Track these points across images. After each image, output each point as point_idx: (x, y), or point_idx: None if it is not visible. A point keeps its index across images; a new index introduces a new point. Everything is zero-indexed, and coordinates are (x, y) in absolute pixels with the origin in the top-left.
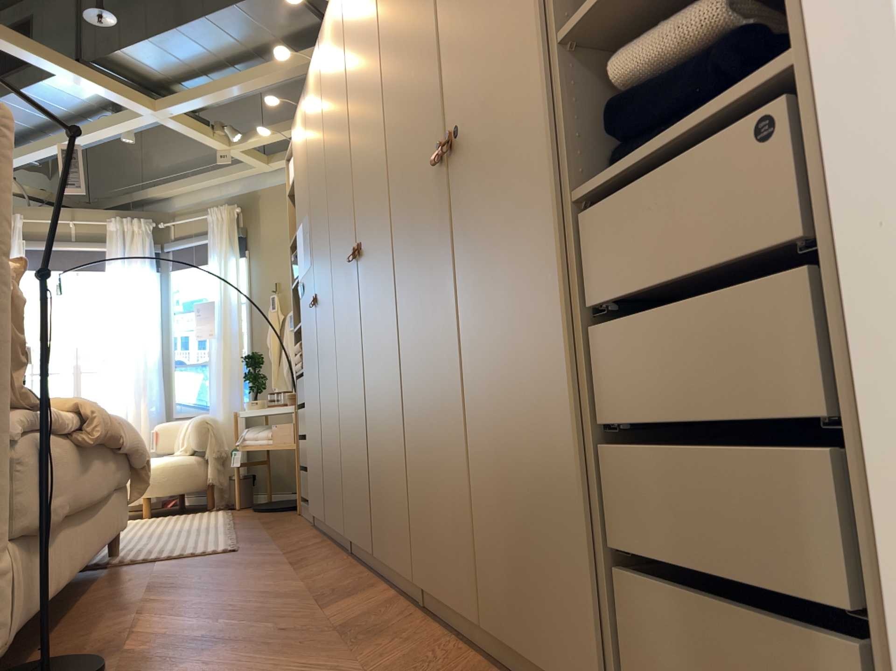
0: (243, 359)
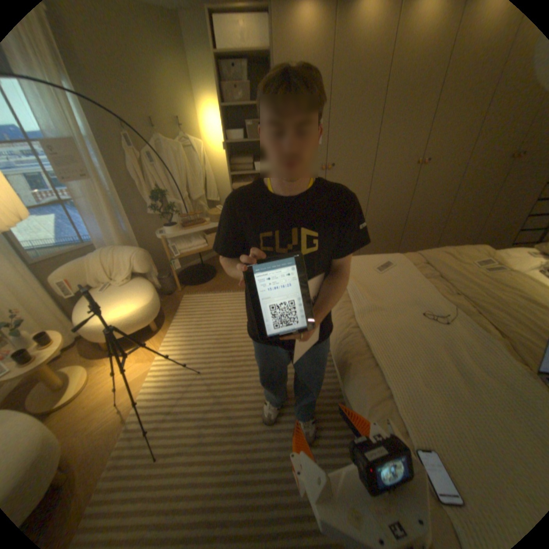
0: (106, 195)
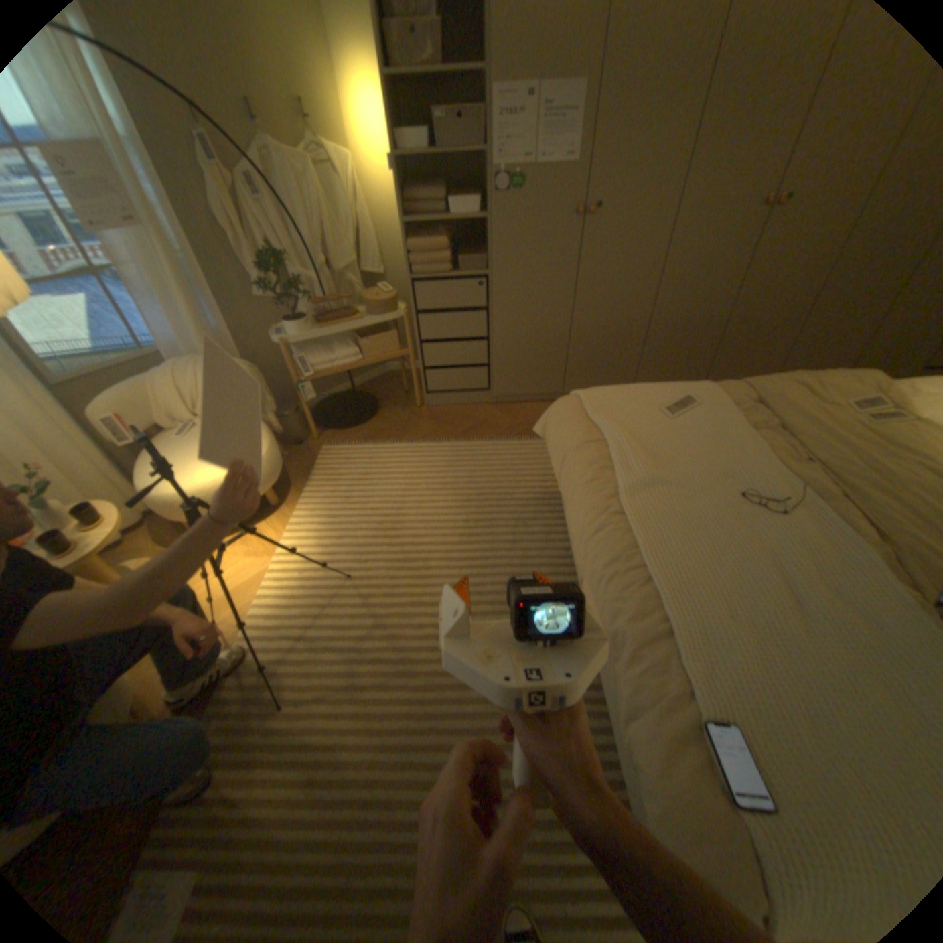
0: (177, 259)
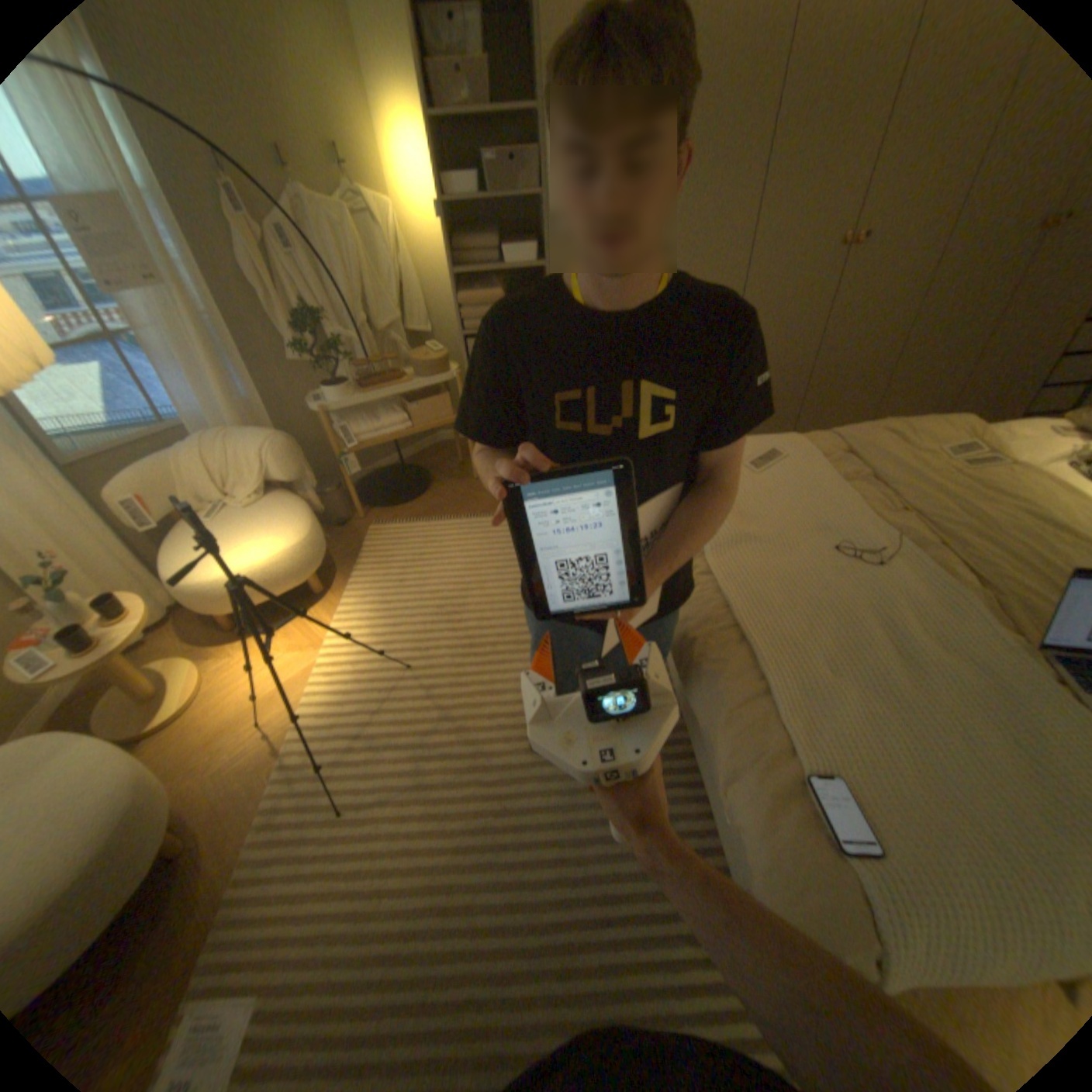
0: (199, 321)
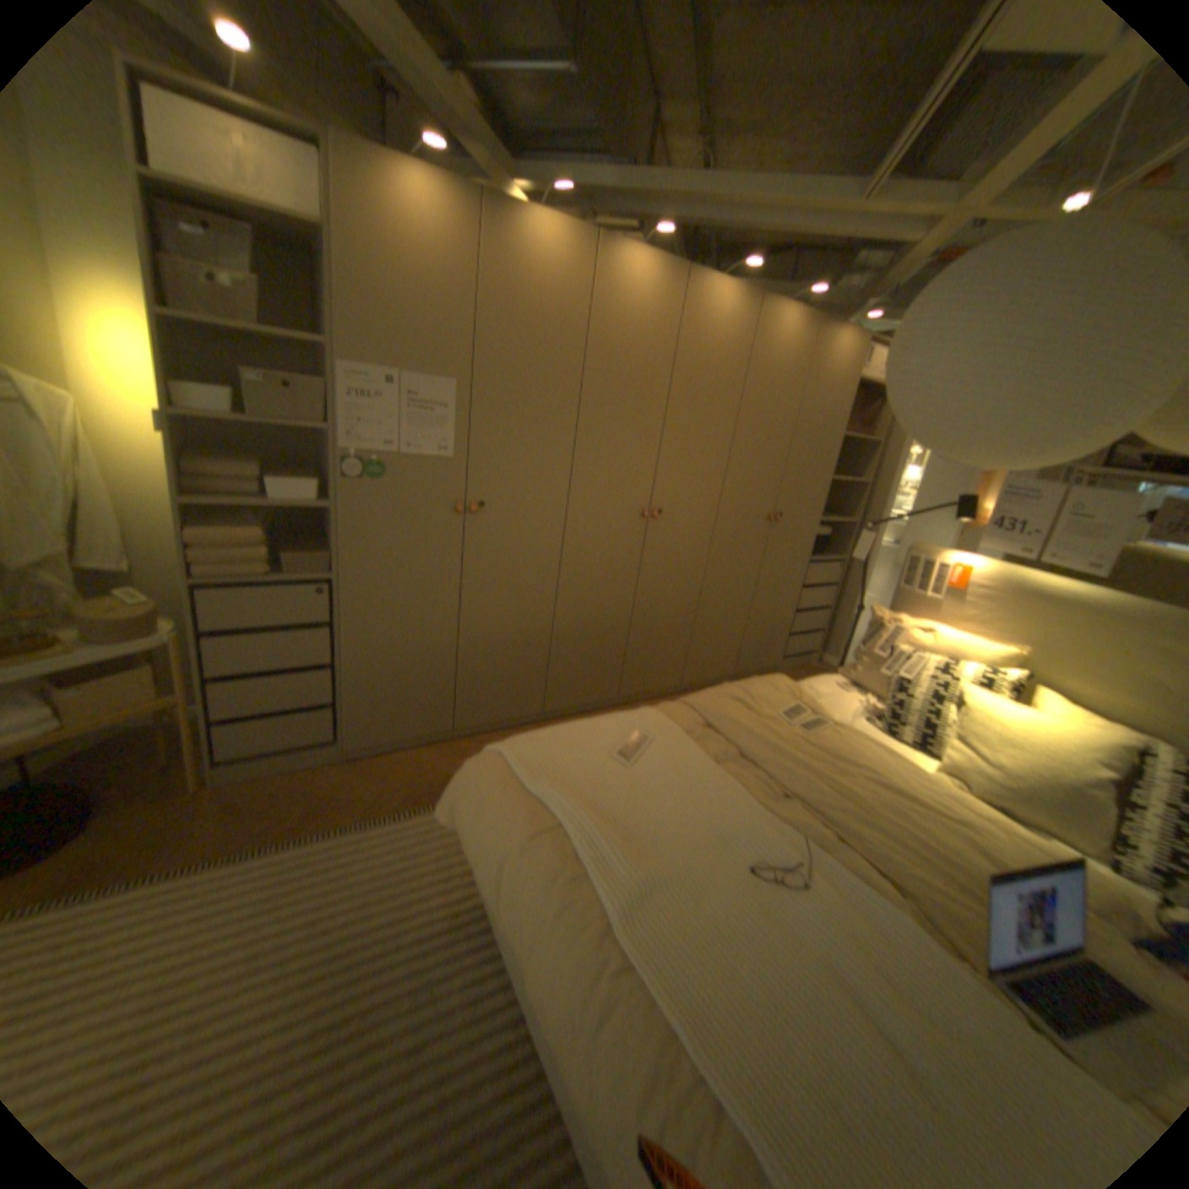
0: None
